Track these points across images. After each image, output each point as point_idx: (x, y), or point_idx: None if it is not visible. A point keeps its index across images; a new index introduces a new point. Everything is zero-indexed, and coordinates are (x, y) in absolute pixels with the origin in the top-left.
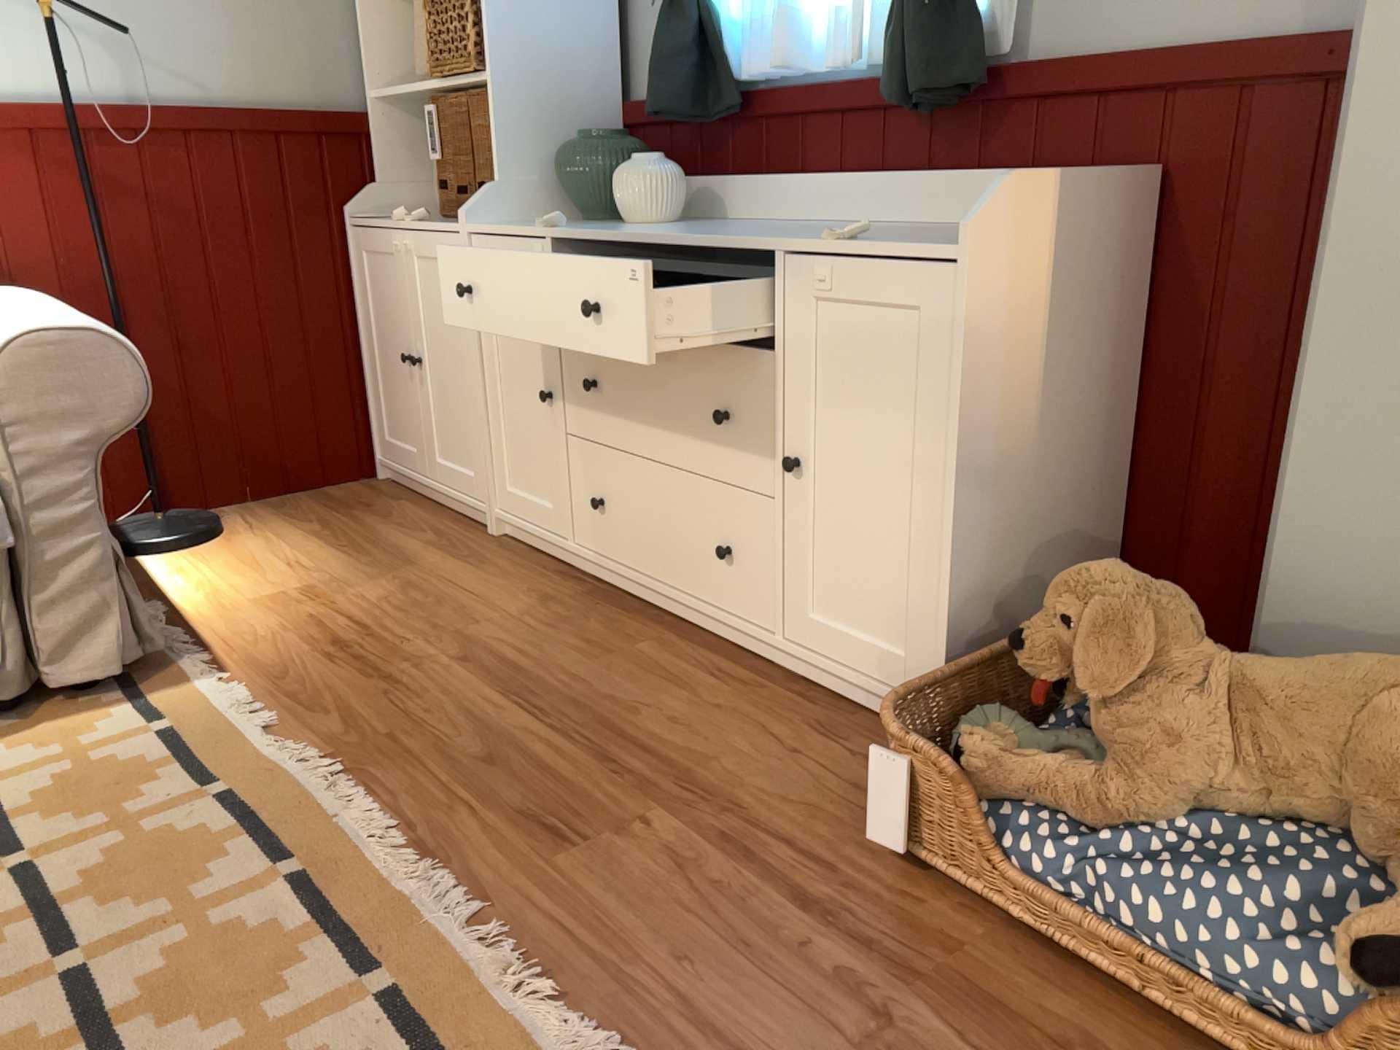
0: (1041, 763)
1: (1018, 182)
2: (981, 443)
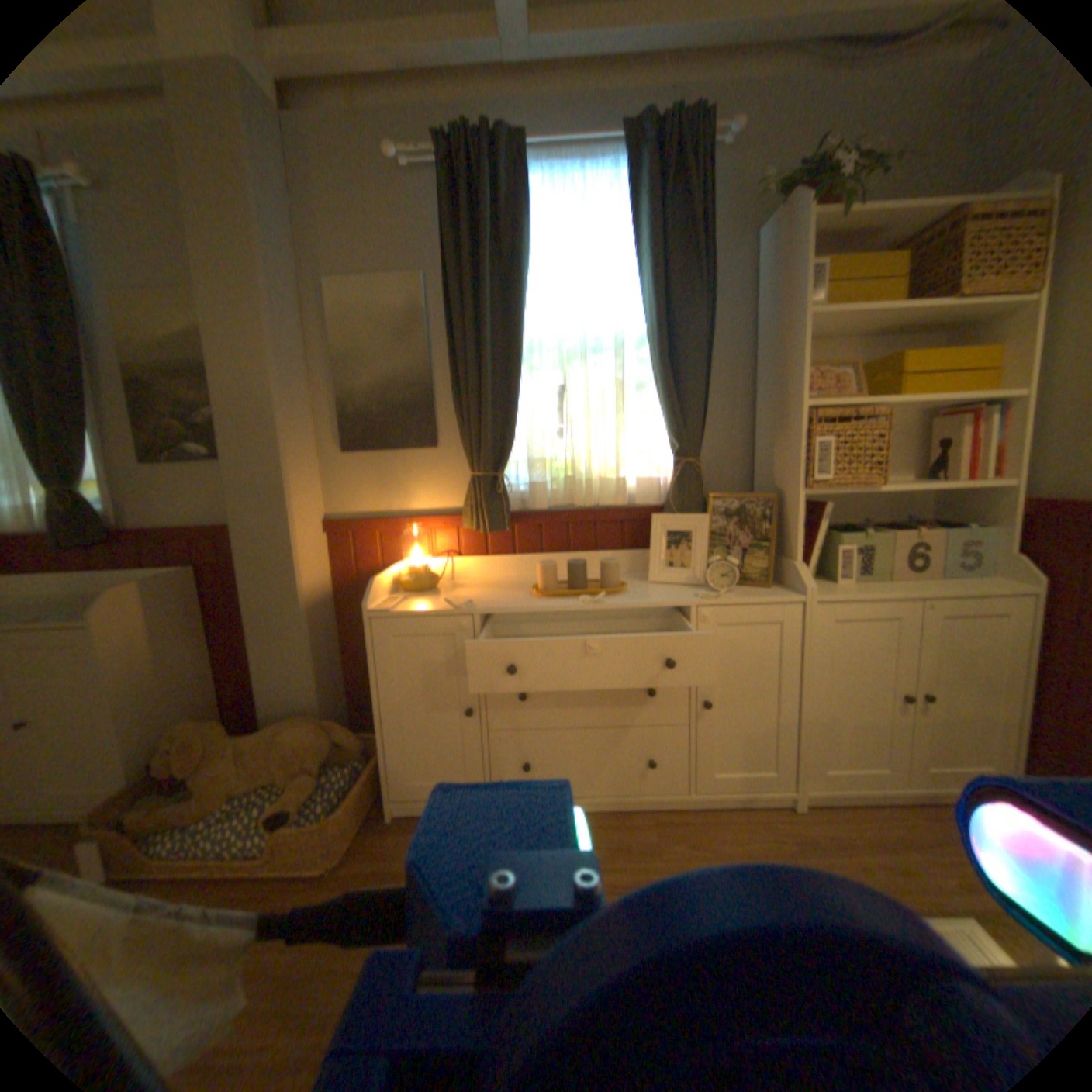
0: (166, 814)
1: (116, 592)
2: (124, 694)
